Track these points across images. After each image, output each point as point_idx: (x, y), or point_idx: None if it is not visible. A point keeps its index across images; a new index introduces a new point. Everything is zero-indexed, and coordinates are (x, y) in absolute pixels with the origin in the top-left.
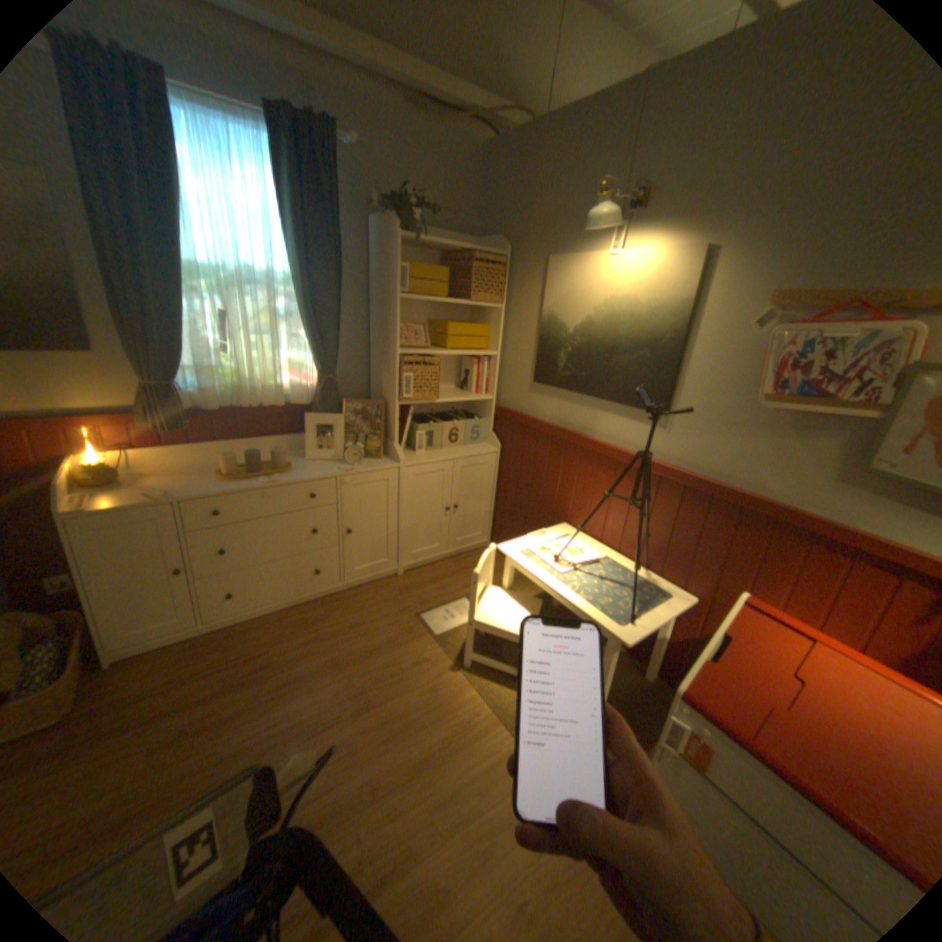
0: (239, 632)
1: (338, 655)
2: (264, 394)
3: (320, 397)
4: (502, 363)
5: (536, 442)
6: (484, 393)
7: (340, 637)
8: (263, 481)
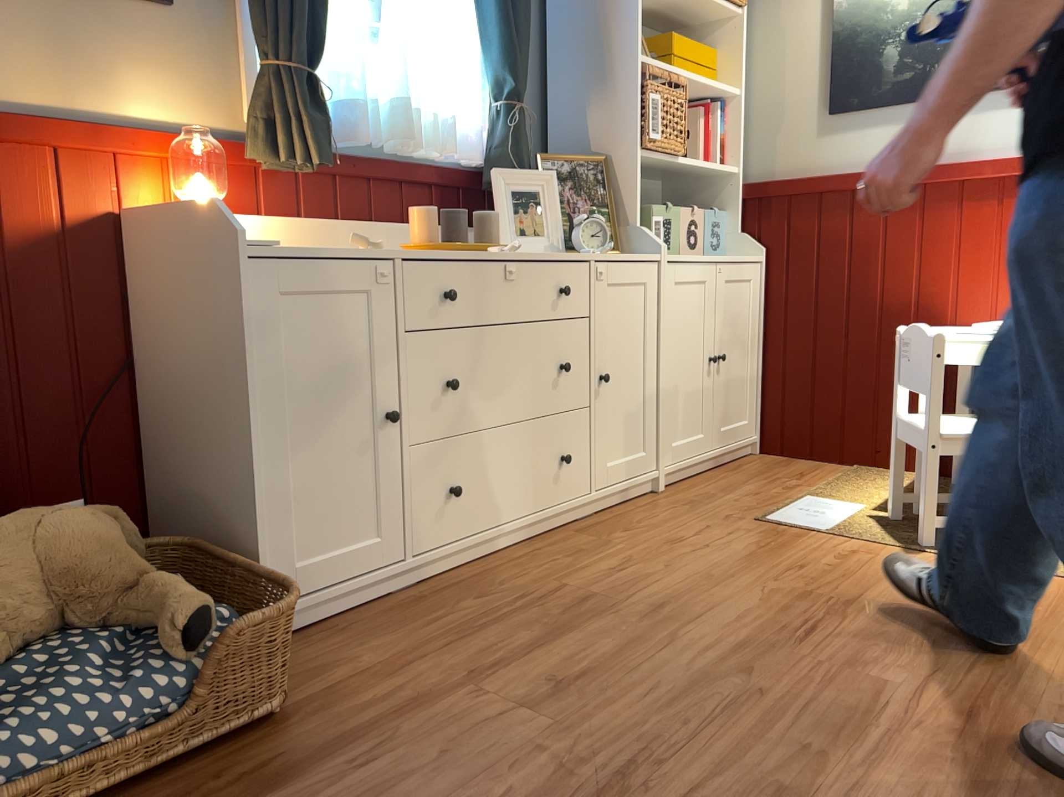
0: (471, 575)
1: (696, 568)
2: (419, 134)
3: (512, 140)
4: (747, 110)
5: (850, 212)
6: (720, 165)
7: (669, 553)
8: (500, 247)
